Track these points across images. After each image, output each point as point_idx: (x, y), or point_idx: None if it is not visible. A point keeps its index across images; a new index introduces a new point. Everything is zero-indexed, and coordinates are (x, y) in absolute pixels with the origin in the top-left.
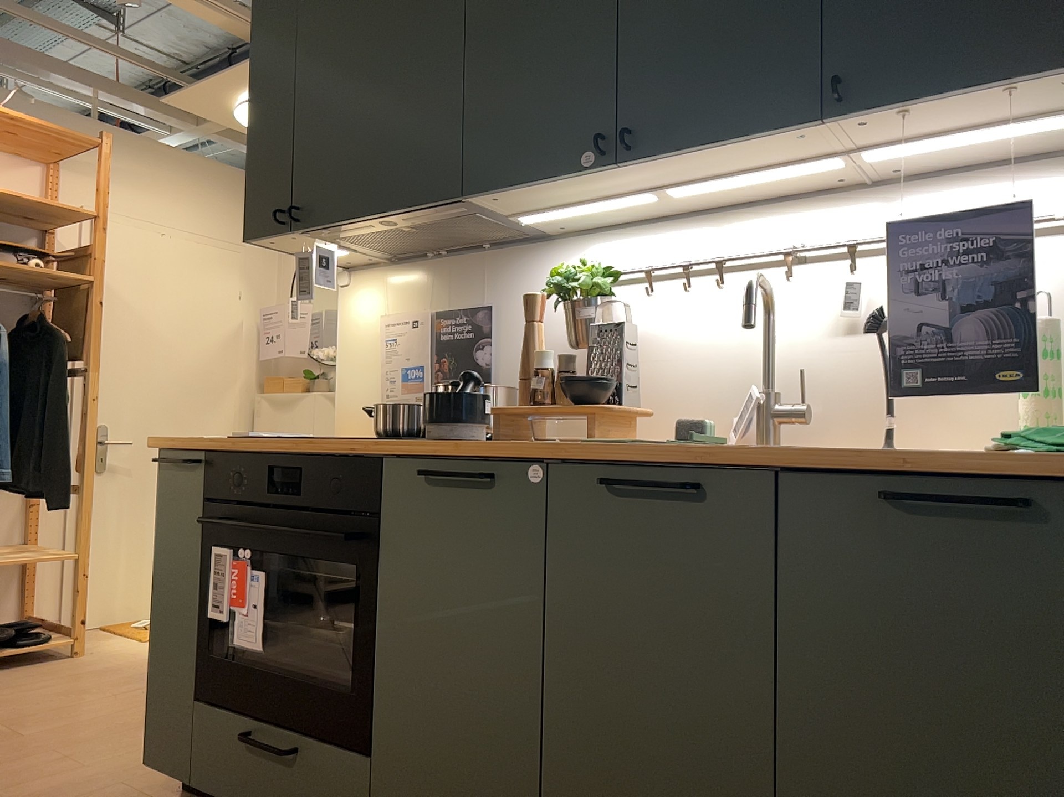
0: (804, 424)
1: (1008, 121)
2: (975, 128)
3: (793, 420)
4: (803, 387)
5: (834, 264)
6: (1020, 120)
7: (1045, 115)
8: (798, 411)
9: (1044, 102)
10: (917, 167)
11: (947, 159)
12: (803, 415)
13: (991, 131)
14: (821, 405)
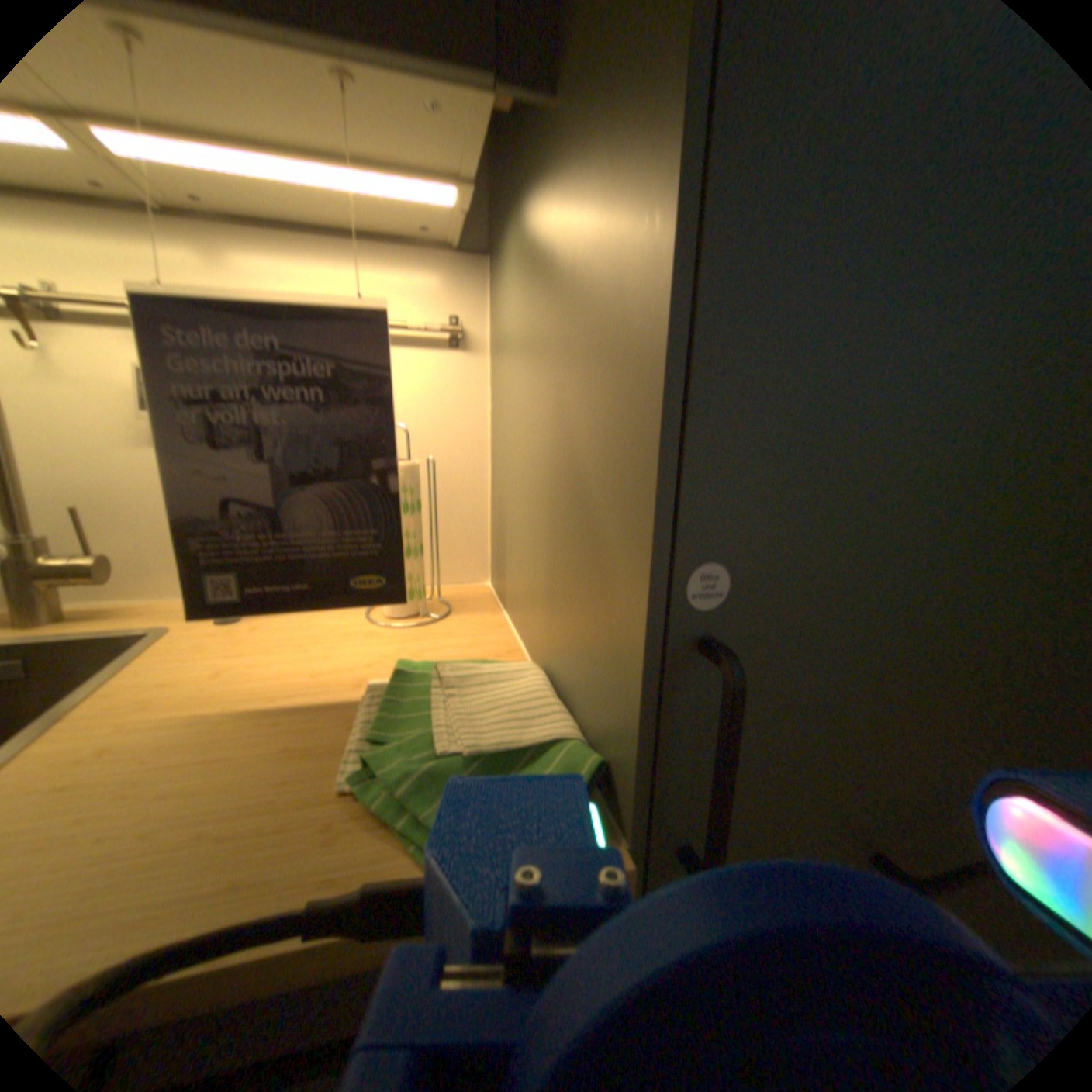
0: (98, 581)
1: (343, 161)
2: (293, 154)
3: (74, 580)
4: (78, 535)
5: (125, 329)
6: (361, 168)
7: (394, 170)
8: (76, 572)
9: (391, 144)
10: (227, 204)
11: (269, 204)
12: (90, 573)
13: (320, 170)
14: (128, 546)
